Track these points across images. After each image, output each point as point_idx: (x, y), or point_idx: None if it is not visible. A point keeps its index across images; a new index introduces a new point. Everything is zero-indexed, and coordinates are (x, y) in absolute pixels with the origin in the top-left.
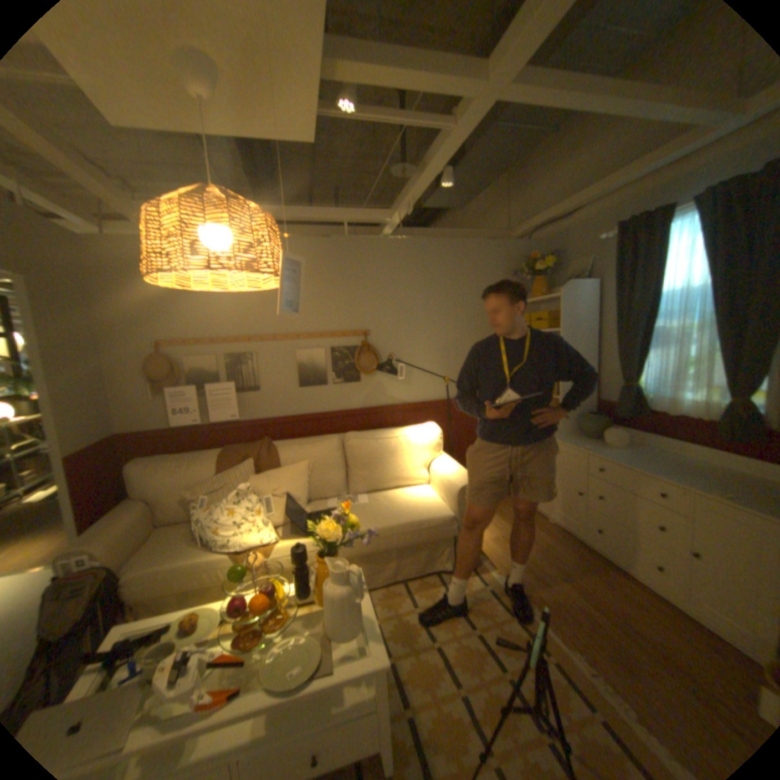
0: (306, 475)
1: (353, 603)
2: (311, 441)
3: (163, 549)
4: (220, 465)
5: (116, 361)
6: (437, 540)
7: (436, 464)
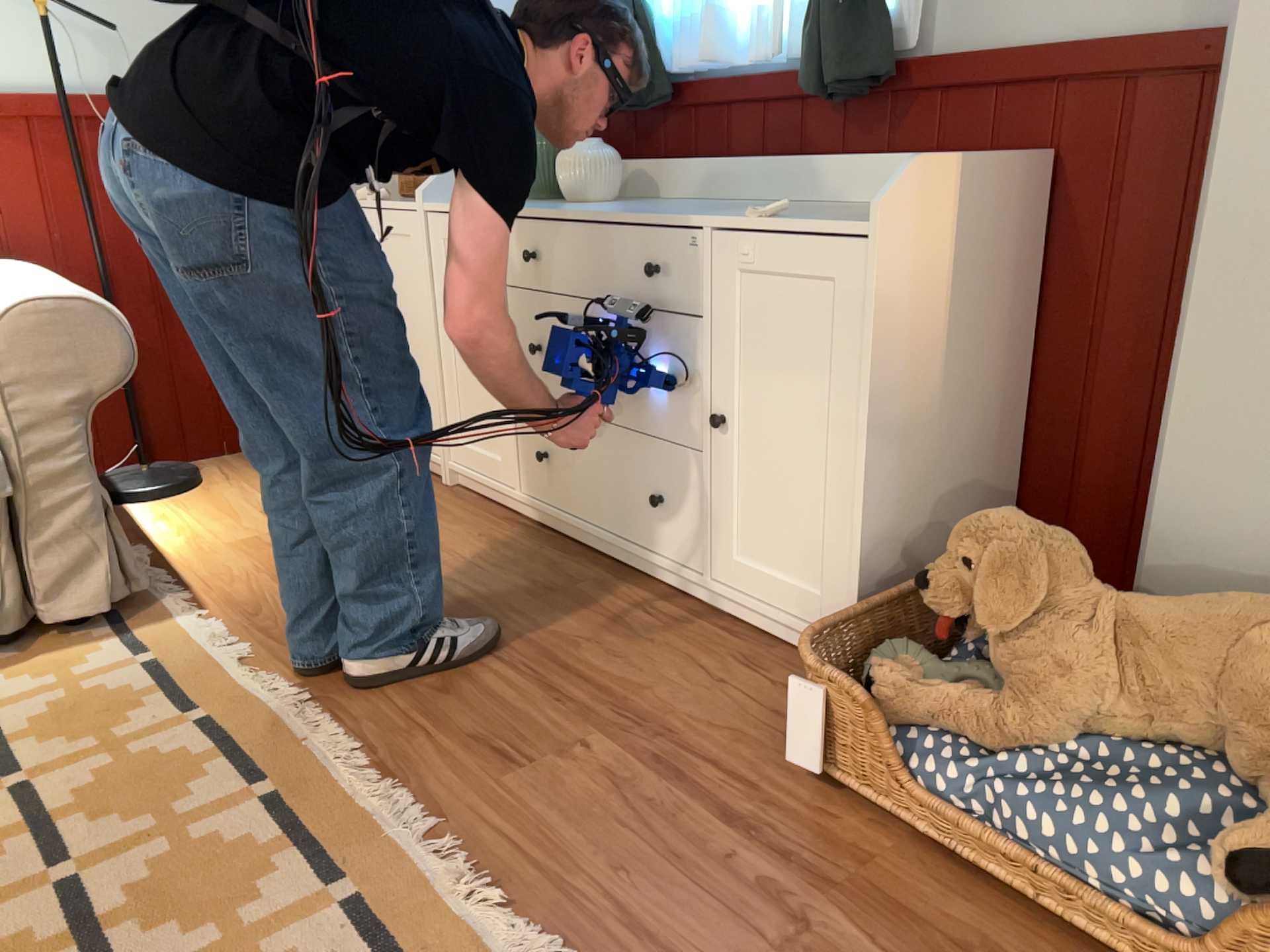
0: None
1: None
2: None
3: None
4: None
5: None
6: None
7: None
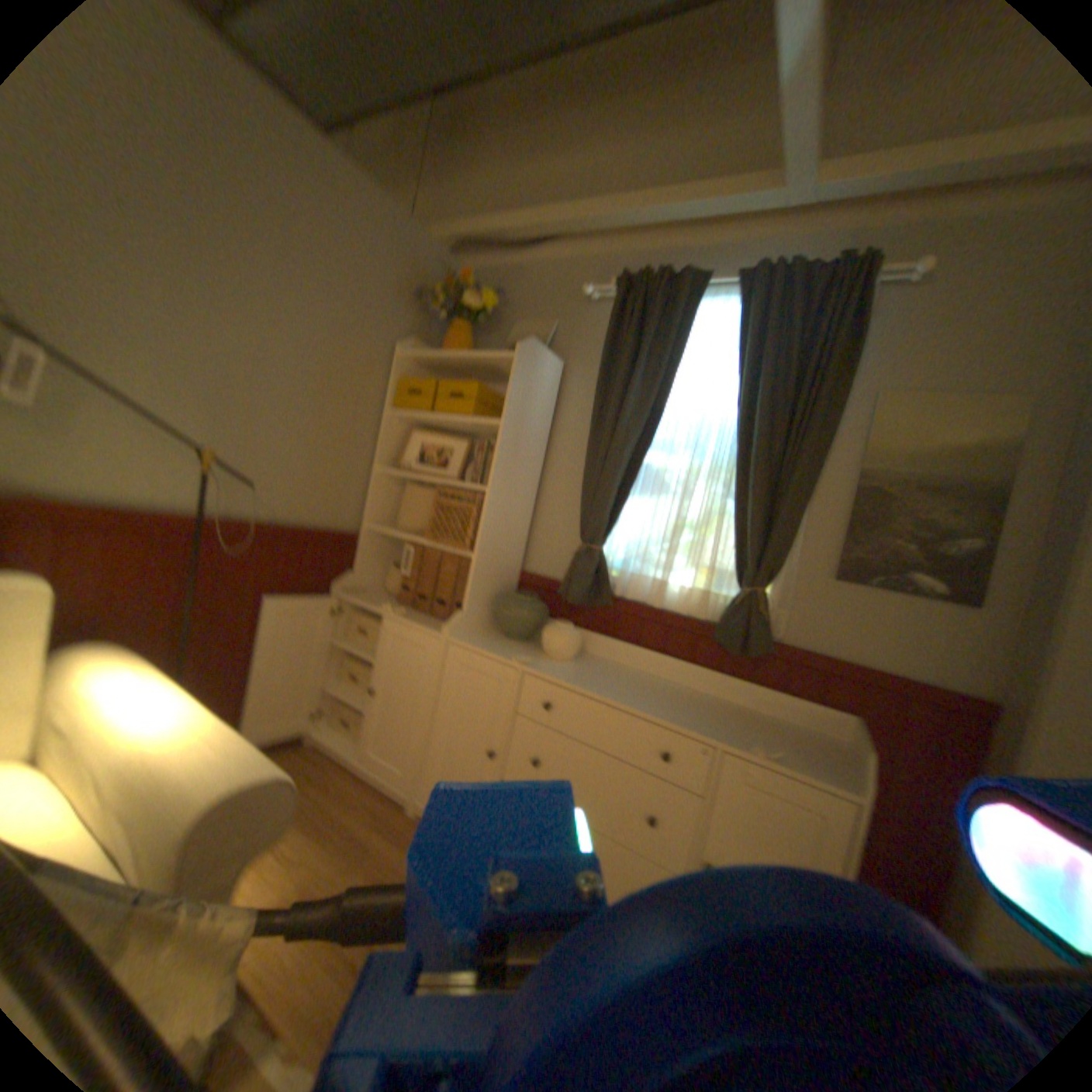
0: None
1: None
2: None
3: None
4: None
5: None
6: None
7: (116, 716)
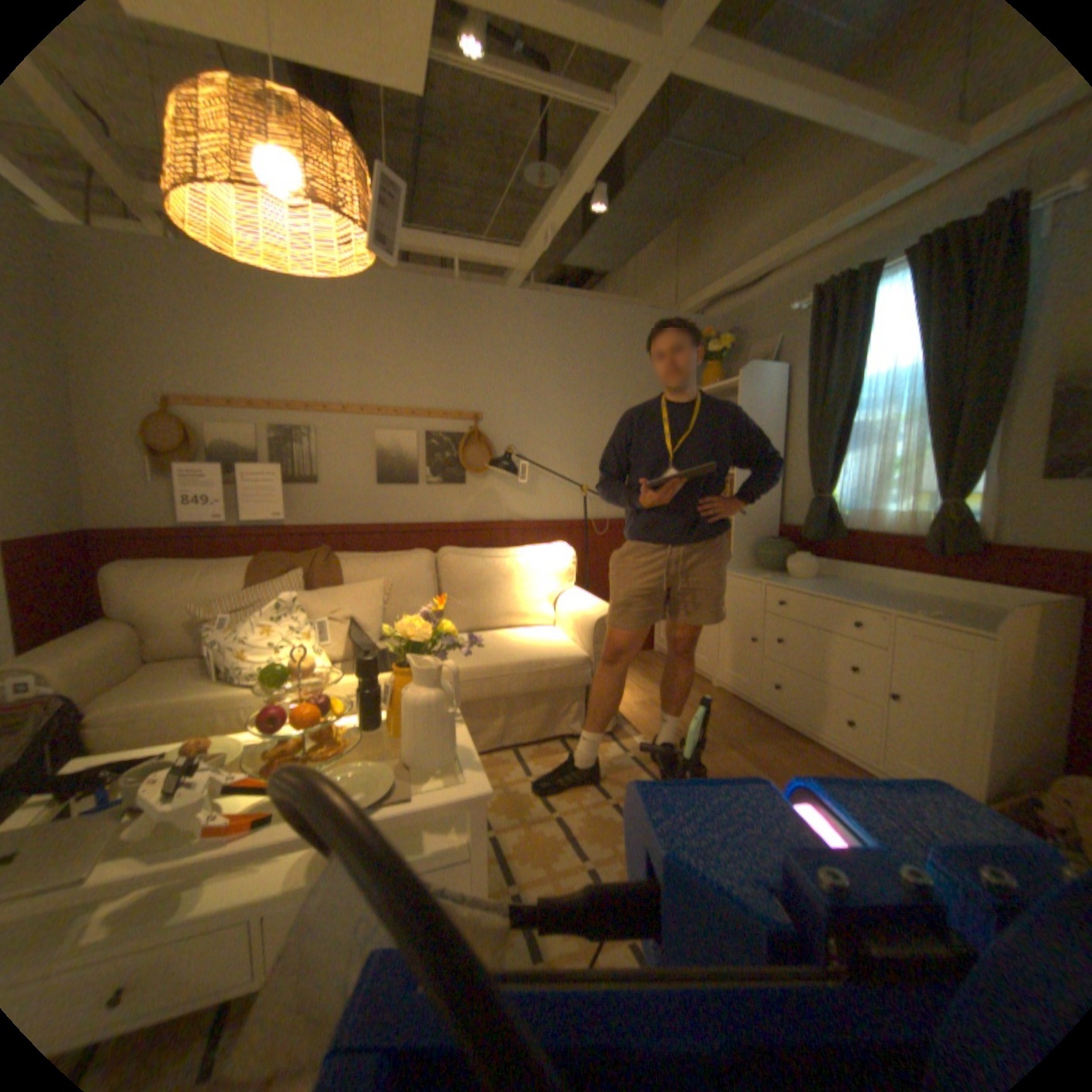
0: (381, 597)
1: (445, 711)
2: (392, 554)
3: (157, 682)
4: (253, 574)
5: (102, 416)
6: (563, 687)
7: (565, 597)
